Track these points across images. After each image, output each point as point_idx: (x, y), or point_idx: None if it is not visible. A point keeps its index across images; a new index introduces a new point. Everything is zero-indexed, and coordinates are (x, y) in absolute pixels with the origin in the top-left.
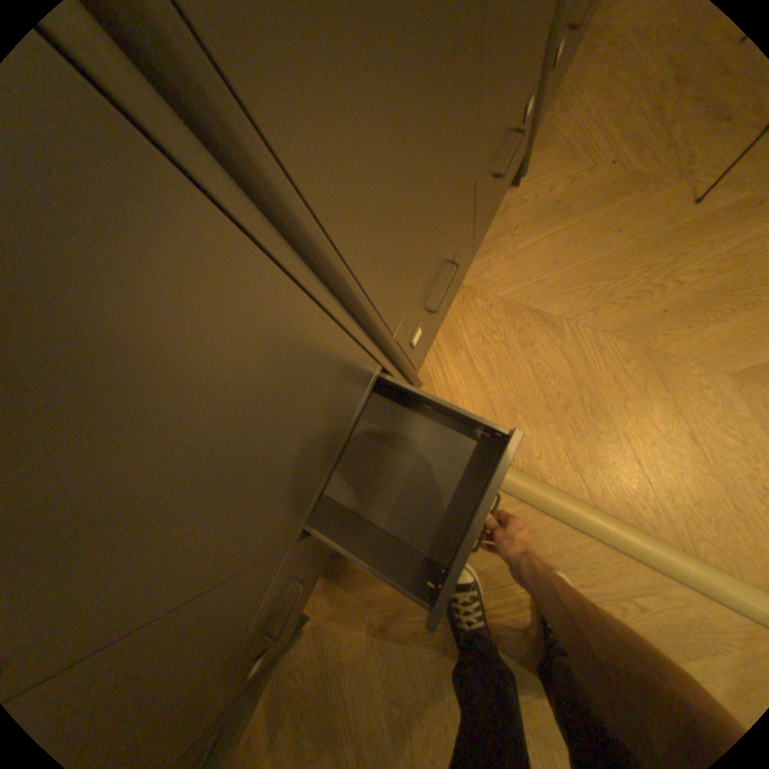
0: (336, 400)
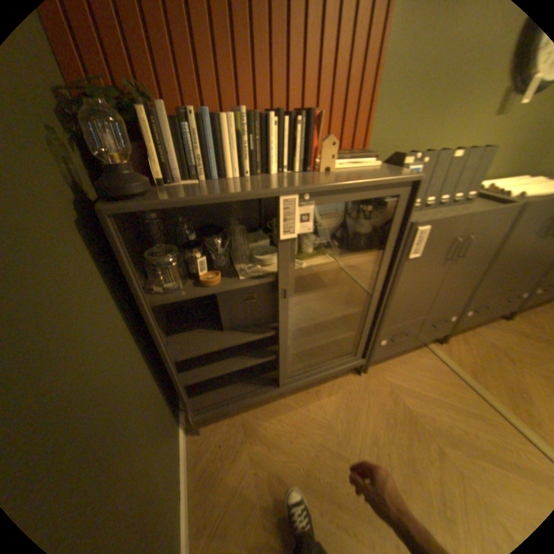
0: (463, 295)
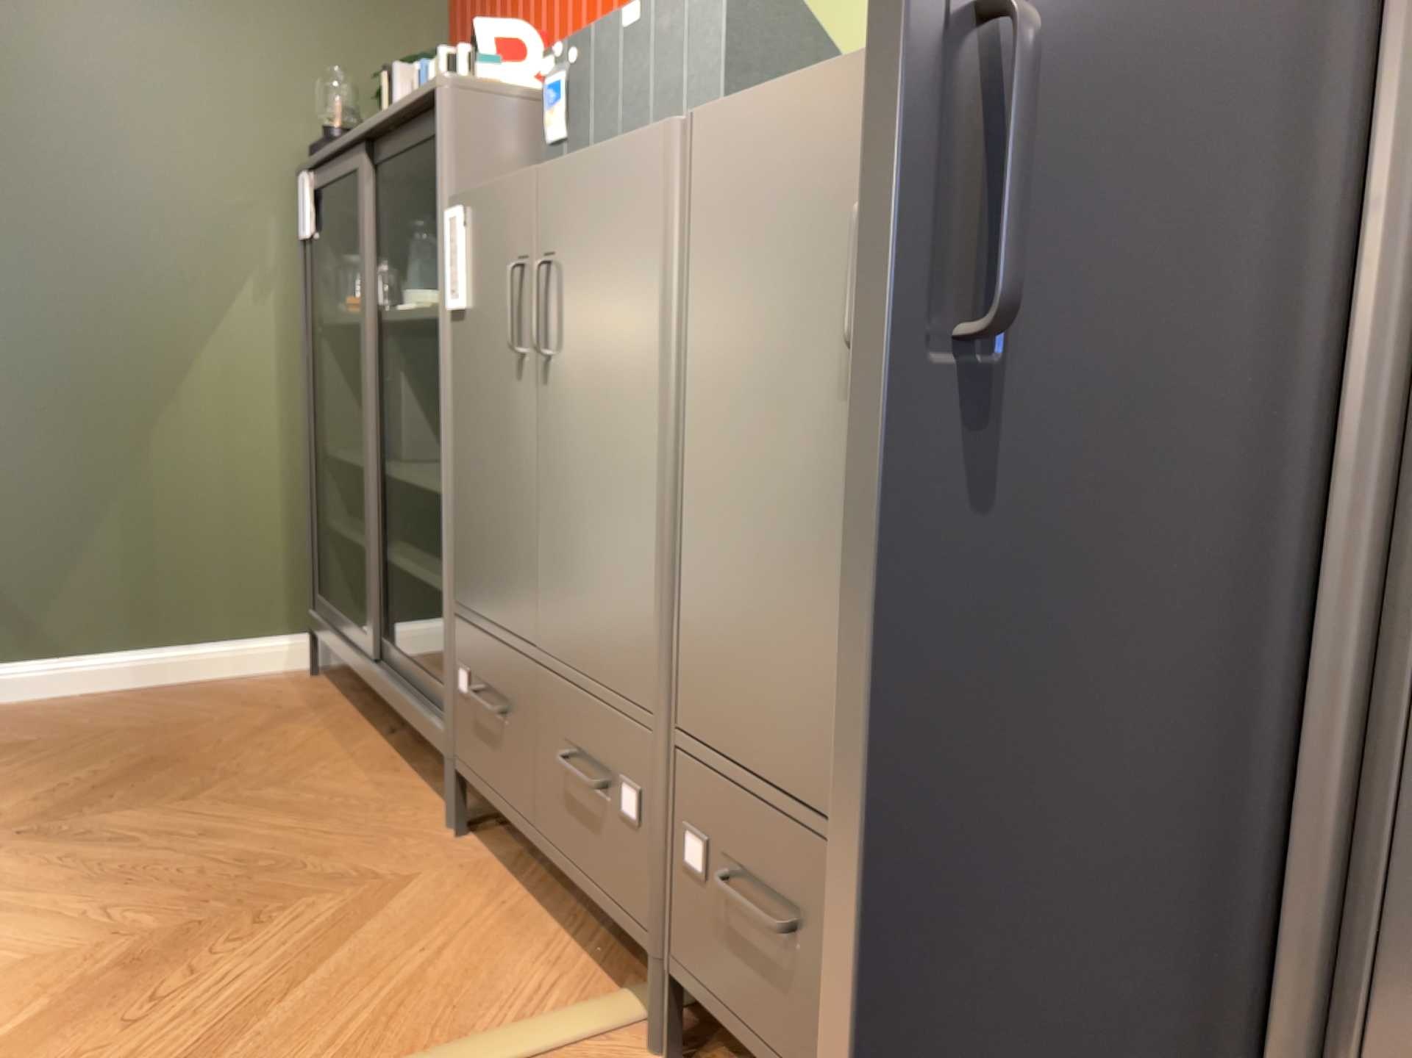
0: (619, 620)
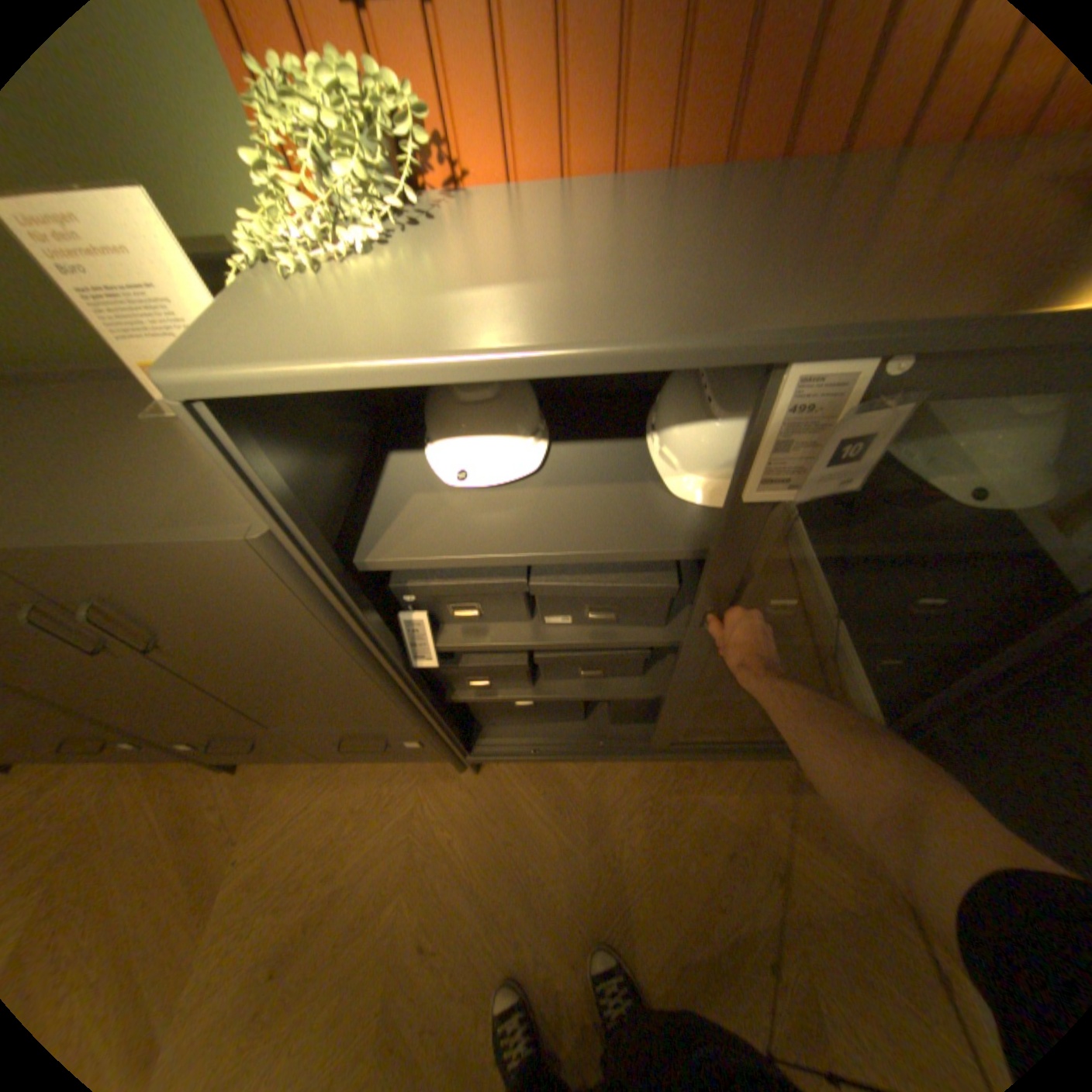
0: None
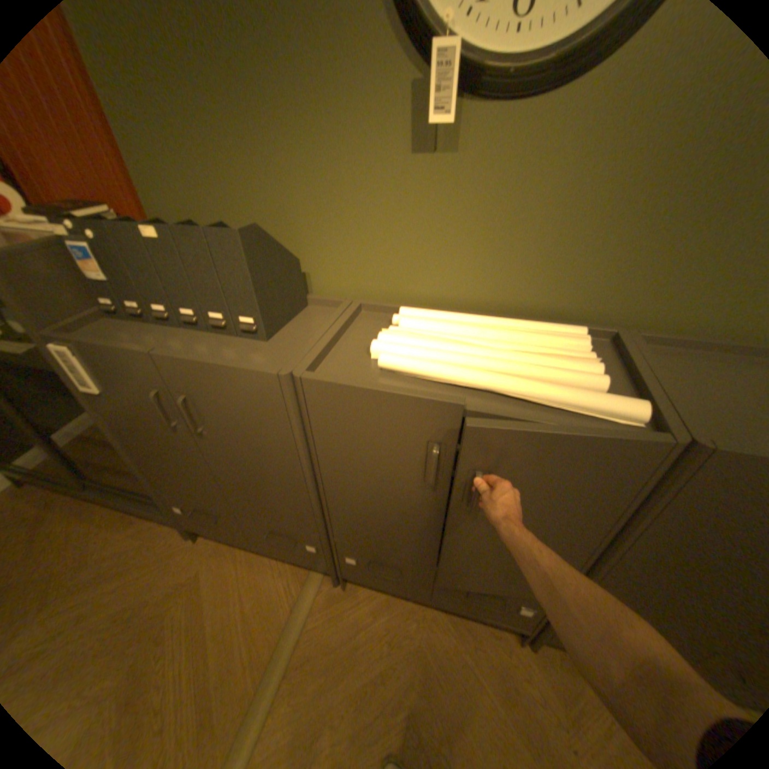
0: (291, 511)
